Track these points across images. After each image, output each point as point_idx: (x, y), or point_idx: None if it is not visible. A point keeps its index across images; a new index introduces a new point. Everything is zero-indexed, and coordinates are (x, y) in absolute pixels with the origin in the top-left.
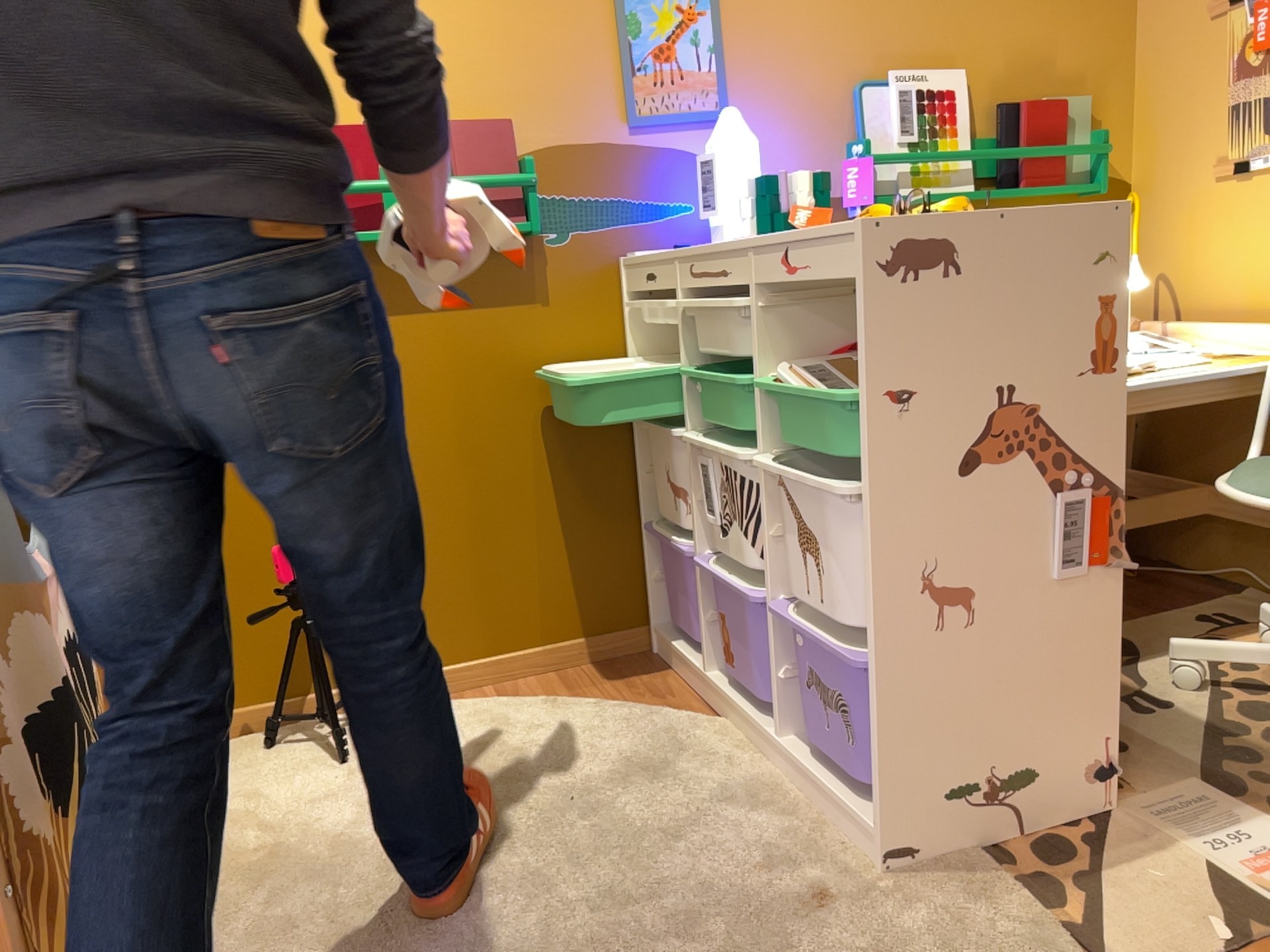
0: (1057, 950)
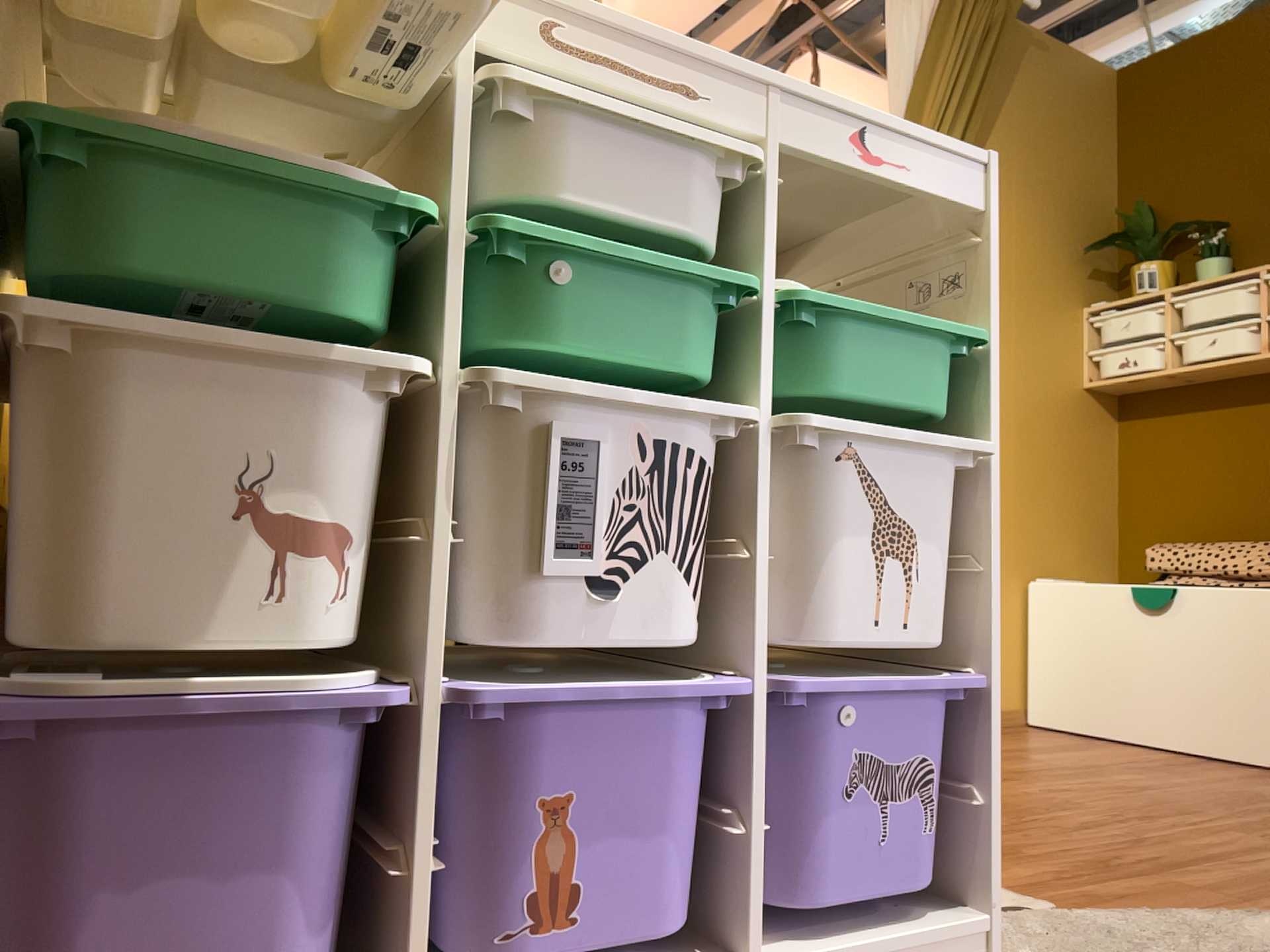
0: (1019, 907)
